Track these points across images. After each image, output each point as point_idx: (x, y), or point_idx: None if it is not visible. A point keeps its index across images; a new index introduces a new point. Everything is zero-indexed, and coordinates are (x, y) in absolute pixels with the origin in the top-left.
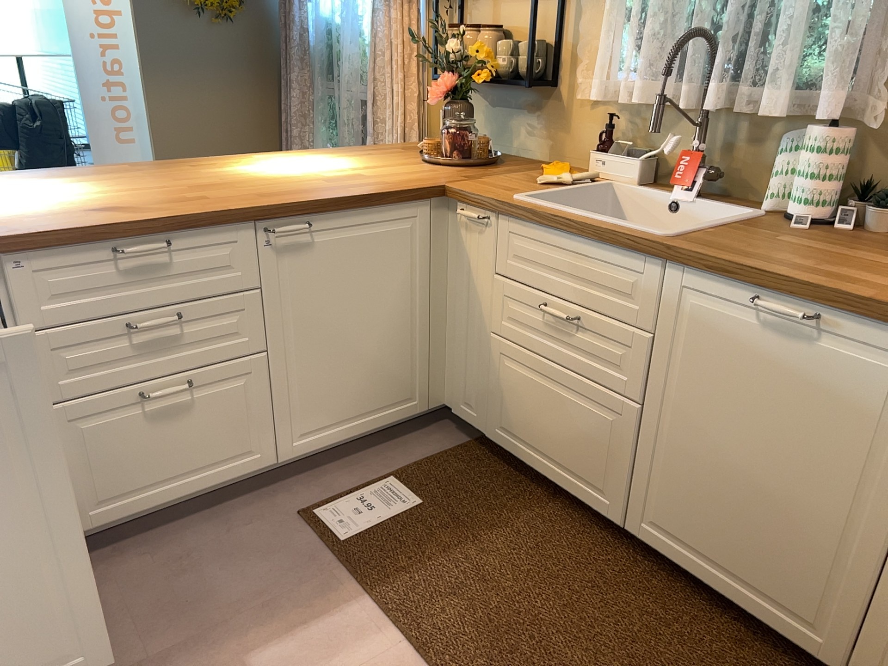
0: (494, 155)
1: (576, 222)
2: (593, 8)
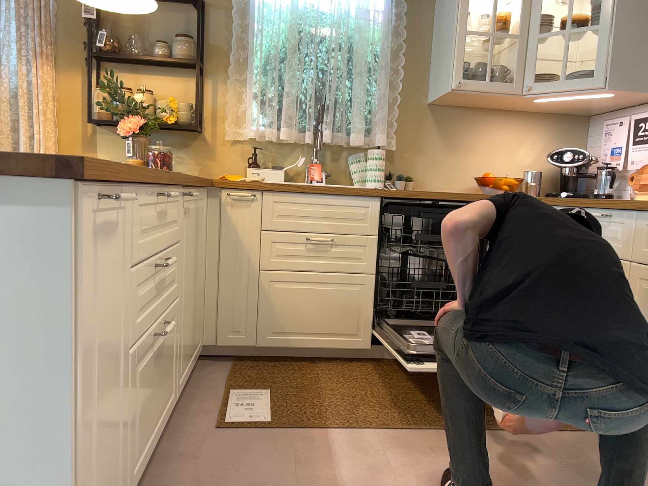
0: None
1: (325, 187)
2: (232, 88)
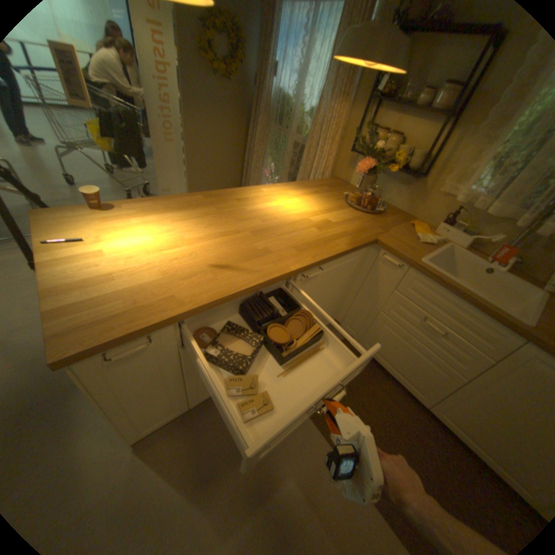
0: (382, 205)
1: (471, 296)
2: (475, 143)
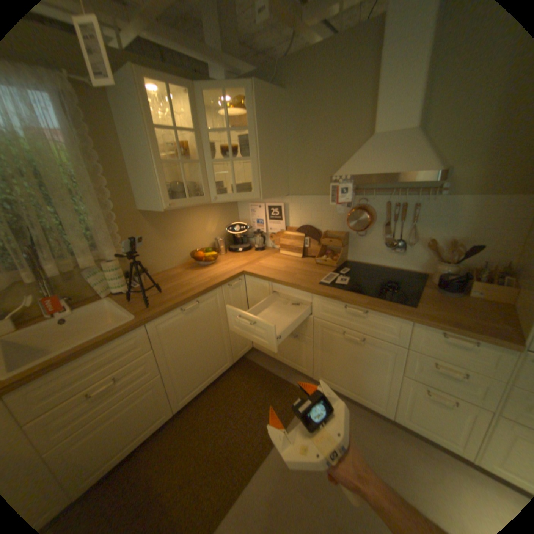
0: None
1: (86, 348)
2: None
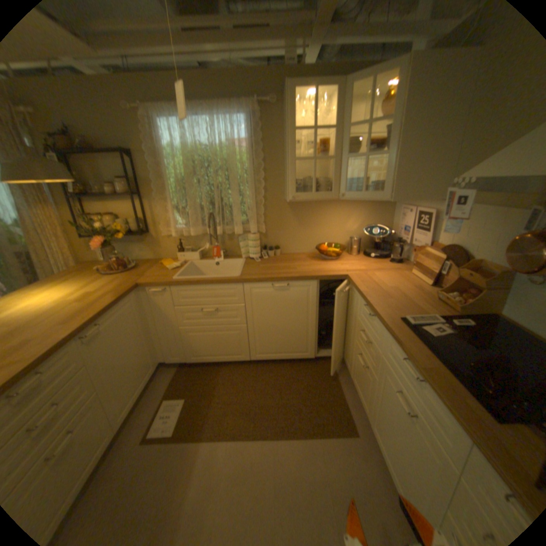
0: (132, 262)
1: (207, 280)
2: (158, 204)
